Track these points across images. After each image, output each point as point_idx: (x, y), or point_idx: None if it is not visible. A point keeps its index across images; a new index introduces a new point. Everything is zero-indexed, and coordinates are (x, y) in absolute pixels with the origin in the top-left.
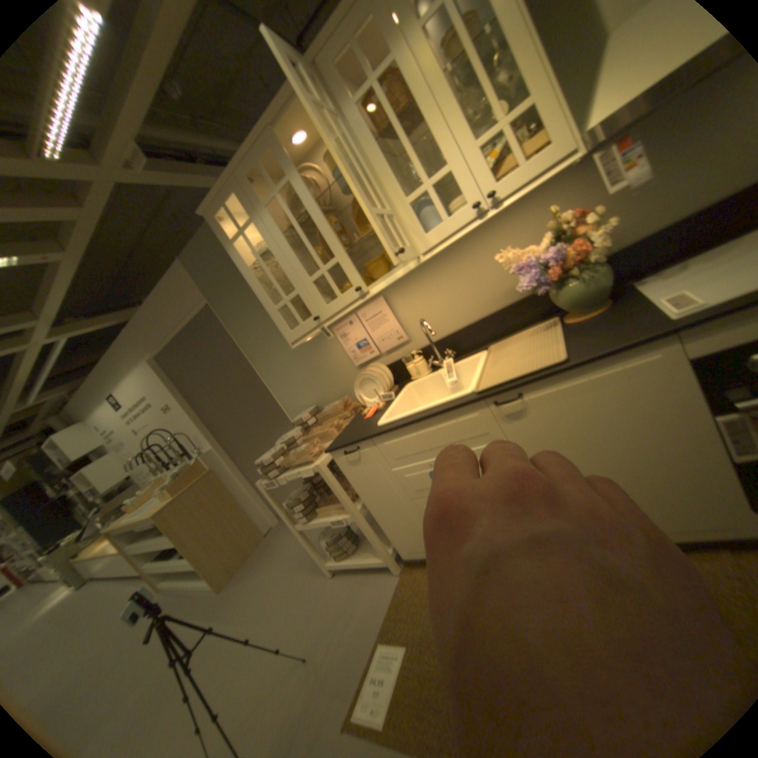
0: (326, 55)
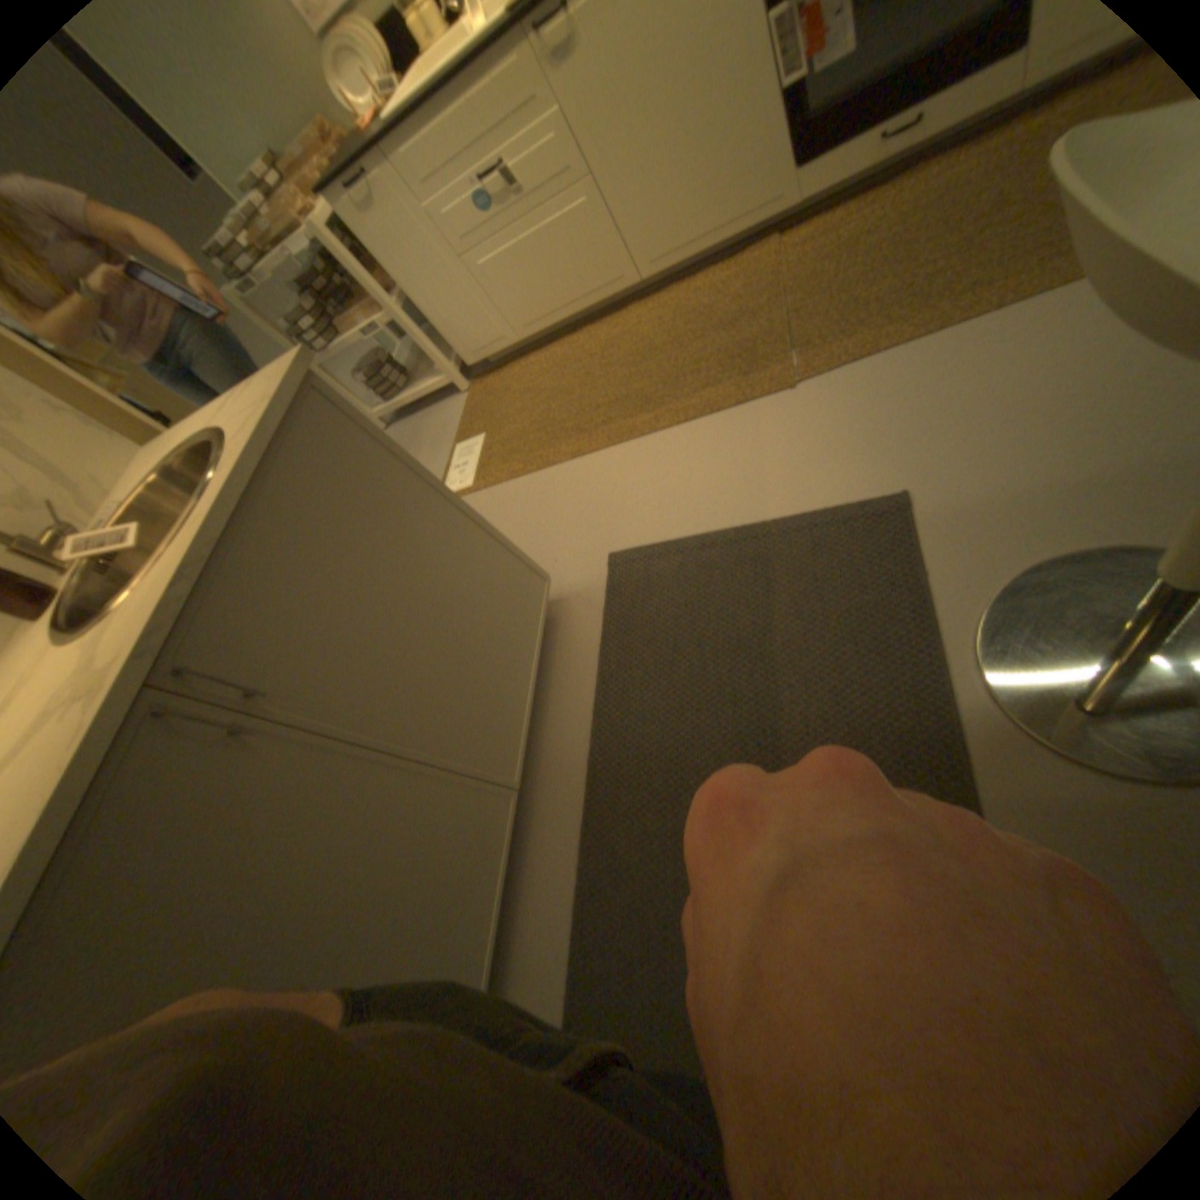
0: None
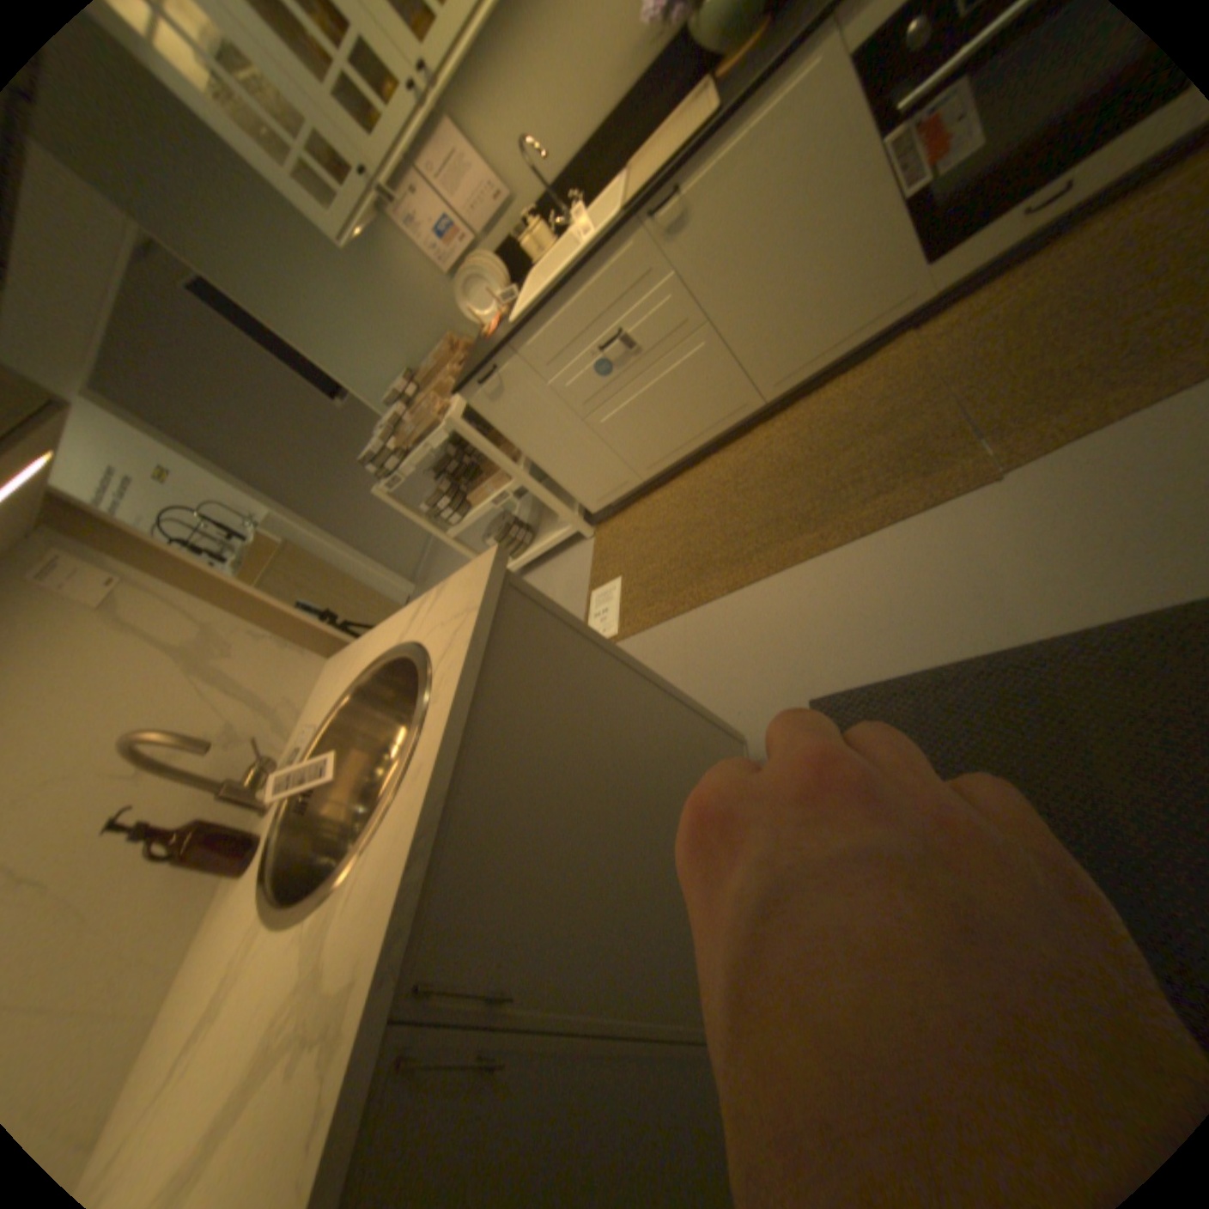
0: None
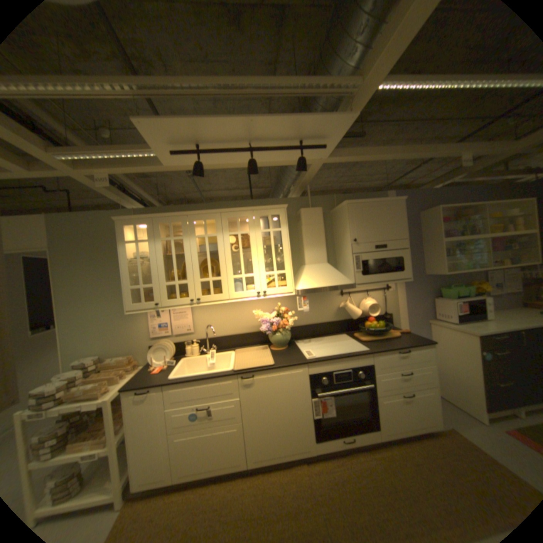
0: (226, 215)
